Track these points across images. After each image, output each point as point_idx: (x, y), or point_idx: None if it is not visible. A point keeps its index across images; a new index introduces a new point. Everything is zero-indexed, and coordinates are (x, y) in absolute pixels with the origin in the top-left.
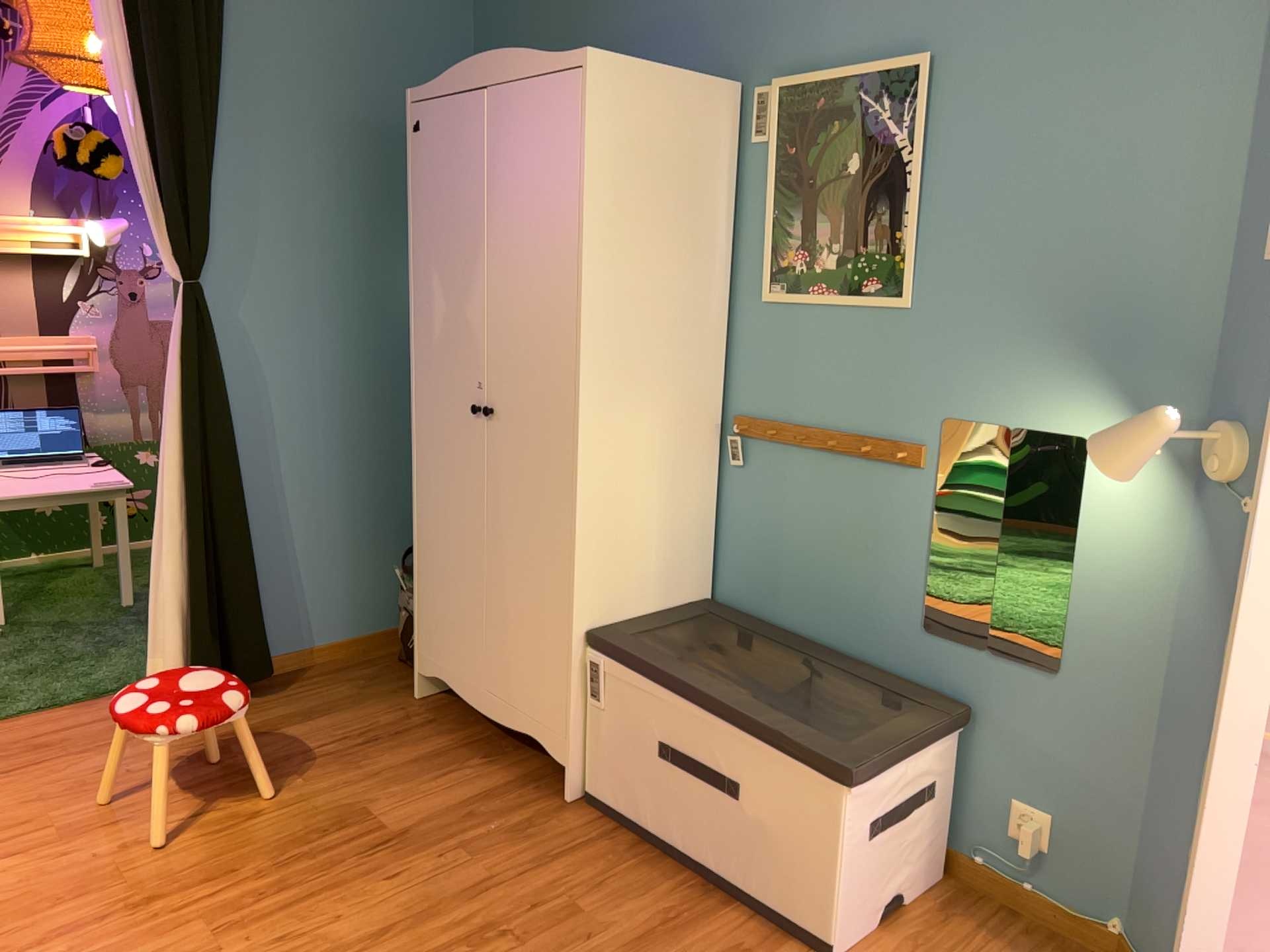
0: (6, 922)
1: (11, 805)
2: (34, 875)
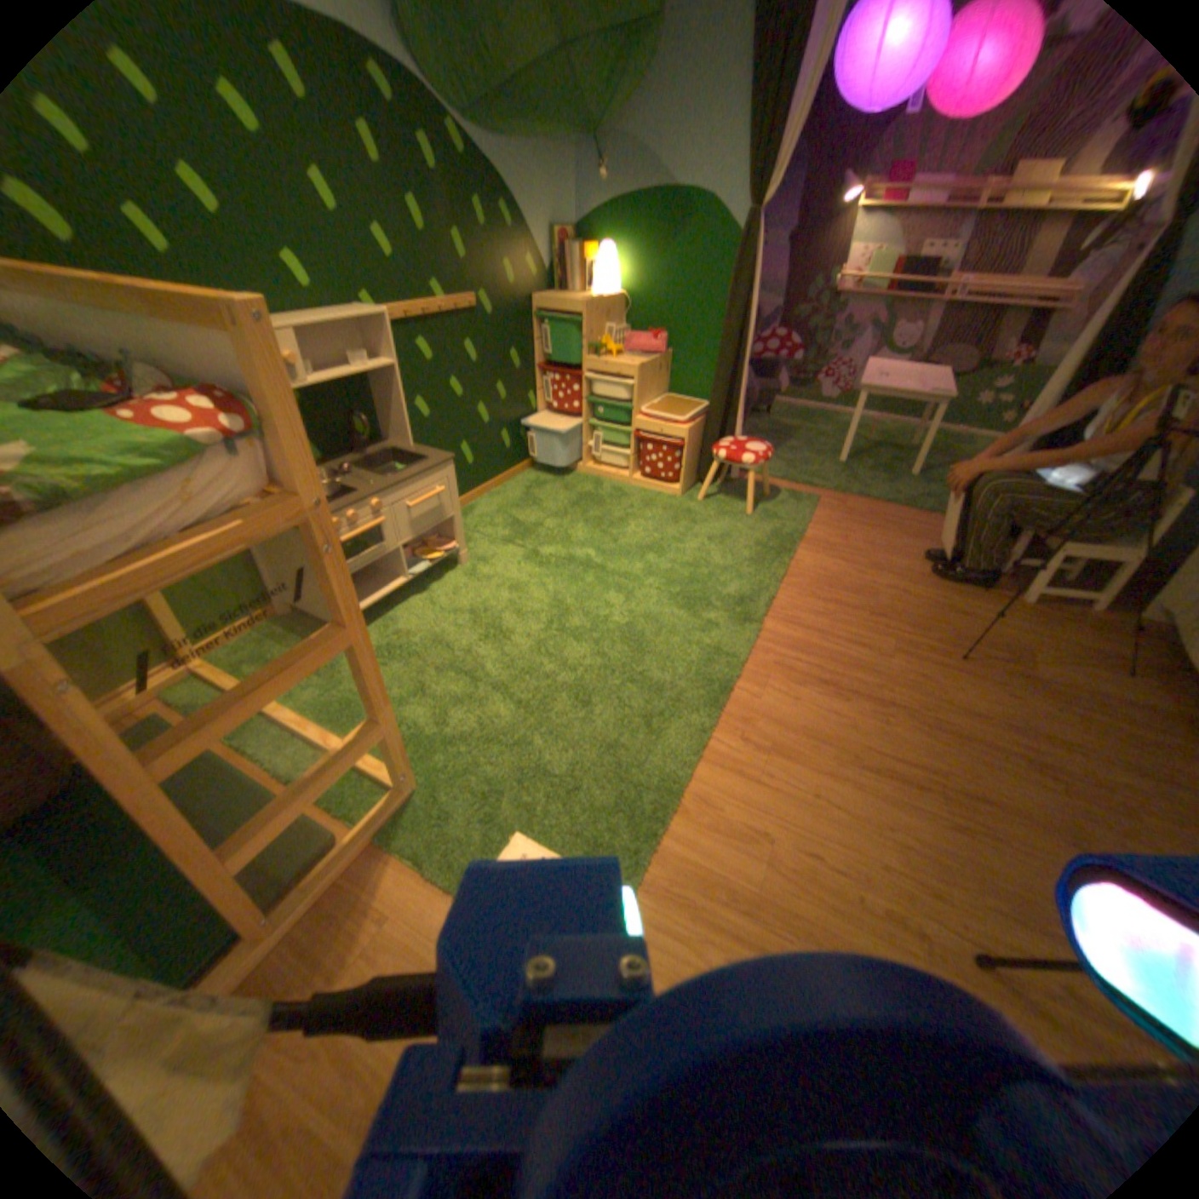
0: (817, 585)
1: (853, 541)
2: (840, 575)
